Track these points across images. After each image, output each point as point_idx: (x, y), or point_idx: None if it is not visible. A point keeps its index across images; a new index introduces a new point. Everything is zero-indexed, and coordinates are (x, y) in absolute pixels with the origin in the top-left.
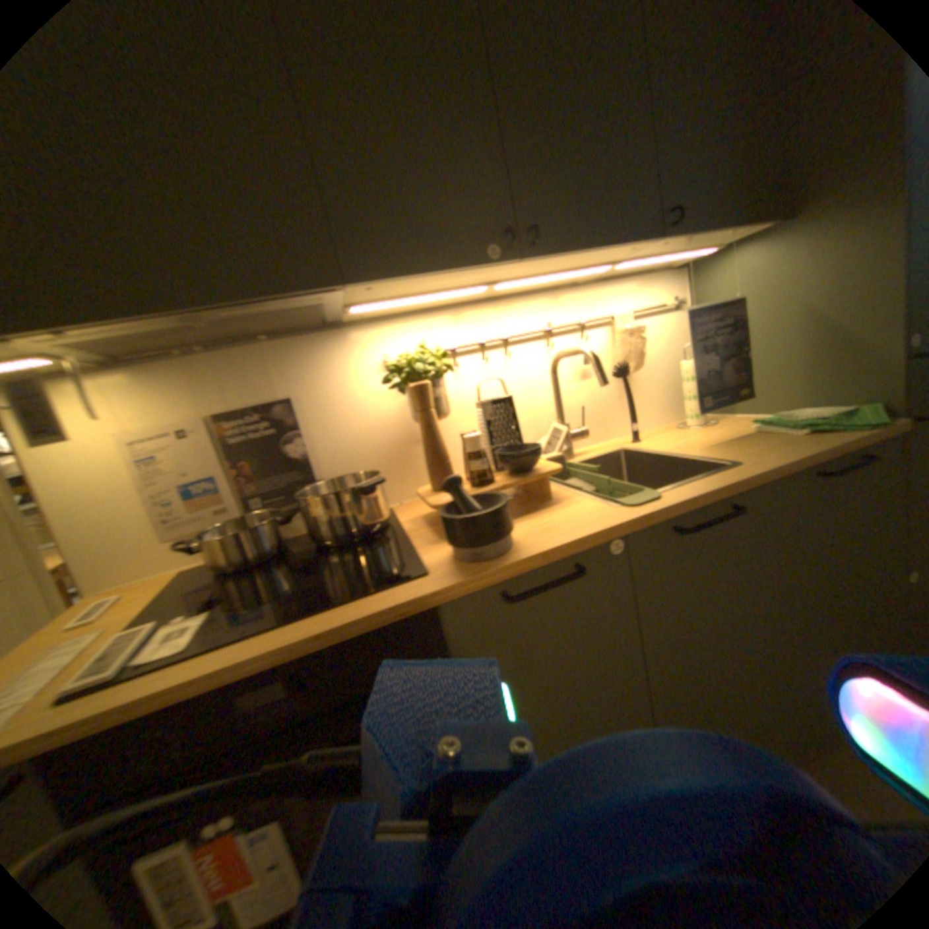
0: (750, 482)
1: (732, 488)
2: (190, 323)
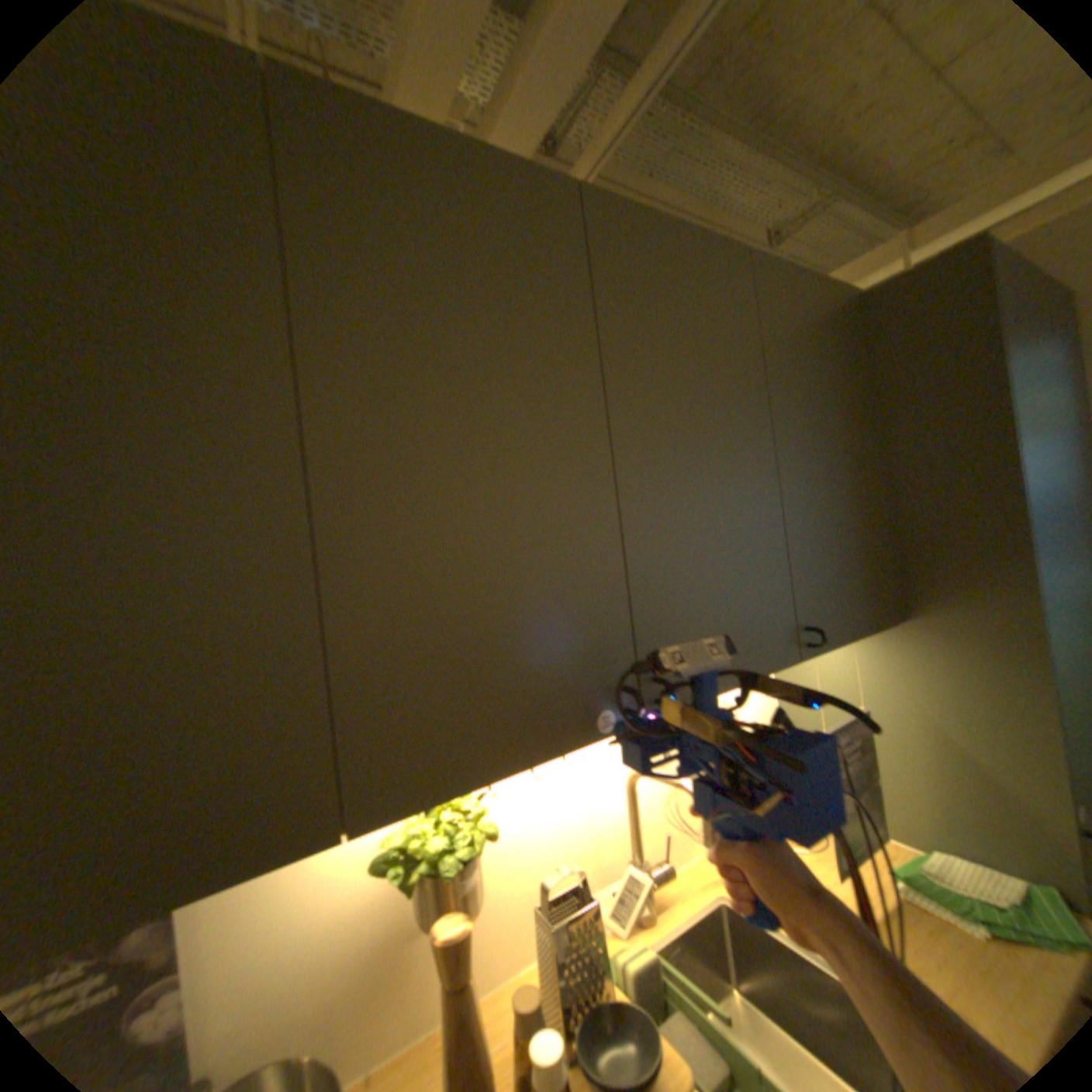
0: None
1: None
2: None
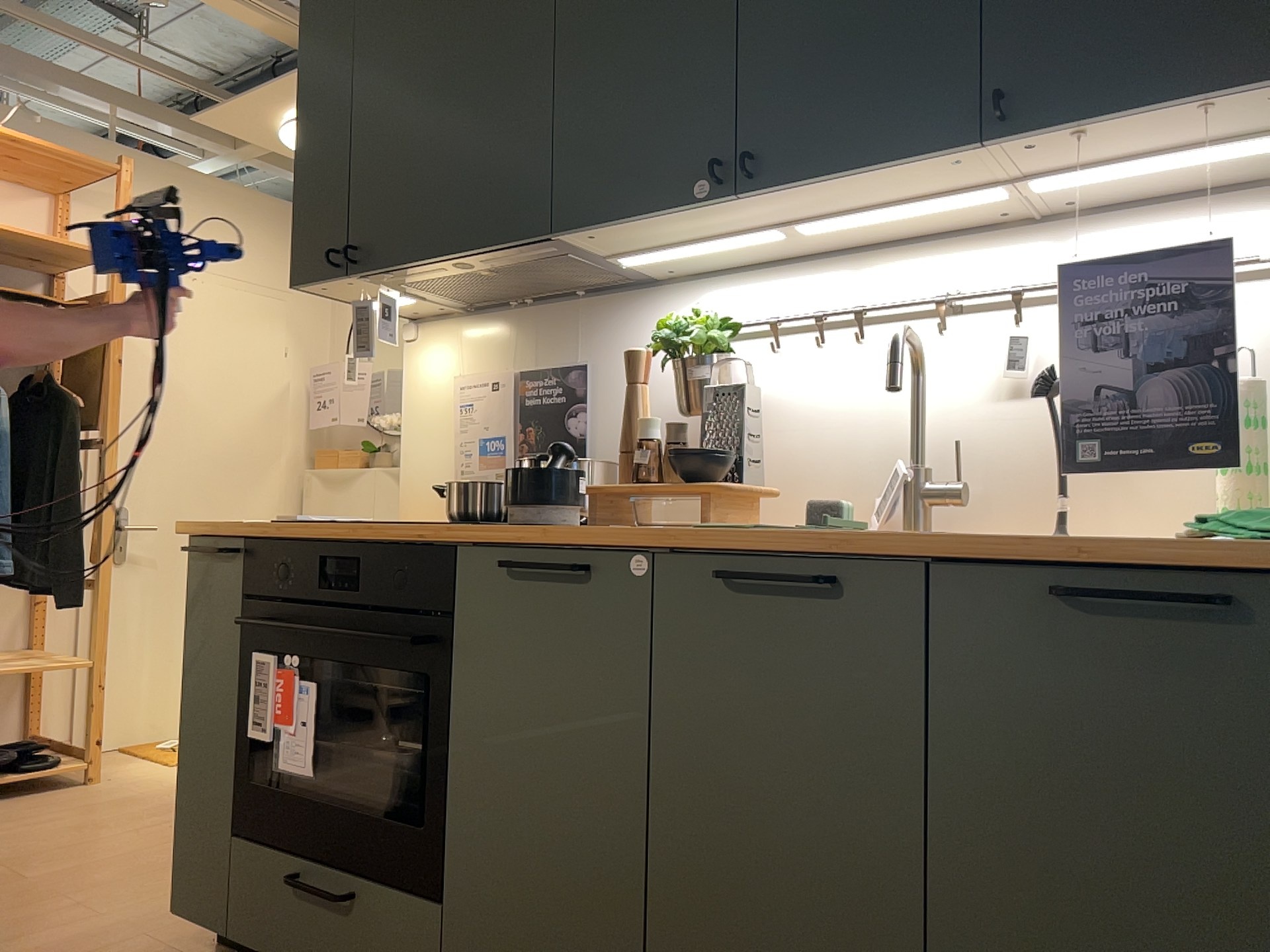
0: (870, 547)
1: (832, 545)
2: (483, 271)
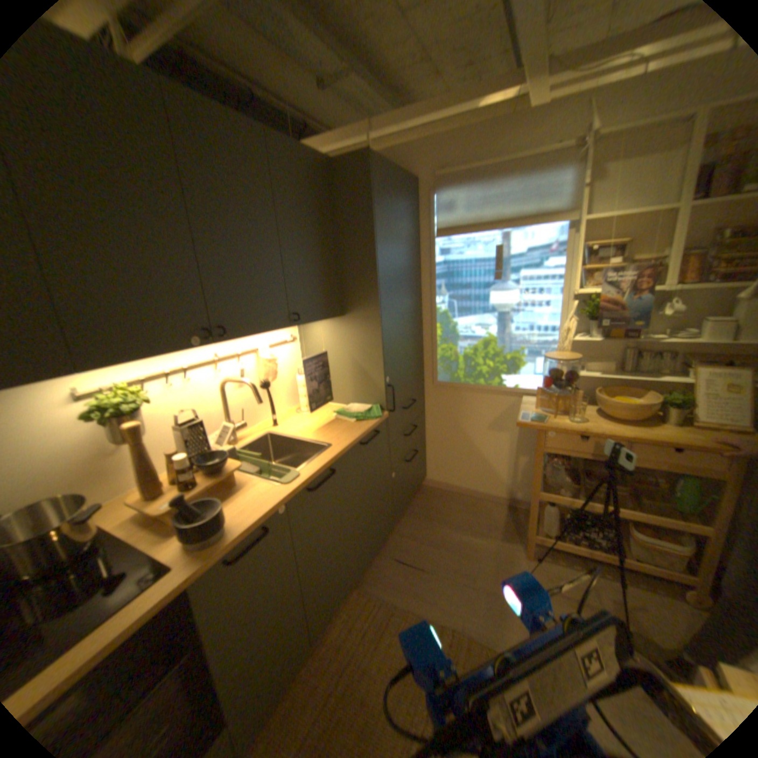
0: (337, 457)
1: (330, 462)
2: None
